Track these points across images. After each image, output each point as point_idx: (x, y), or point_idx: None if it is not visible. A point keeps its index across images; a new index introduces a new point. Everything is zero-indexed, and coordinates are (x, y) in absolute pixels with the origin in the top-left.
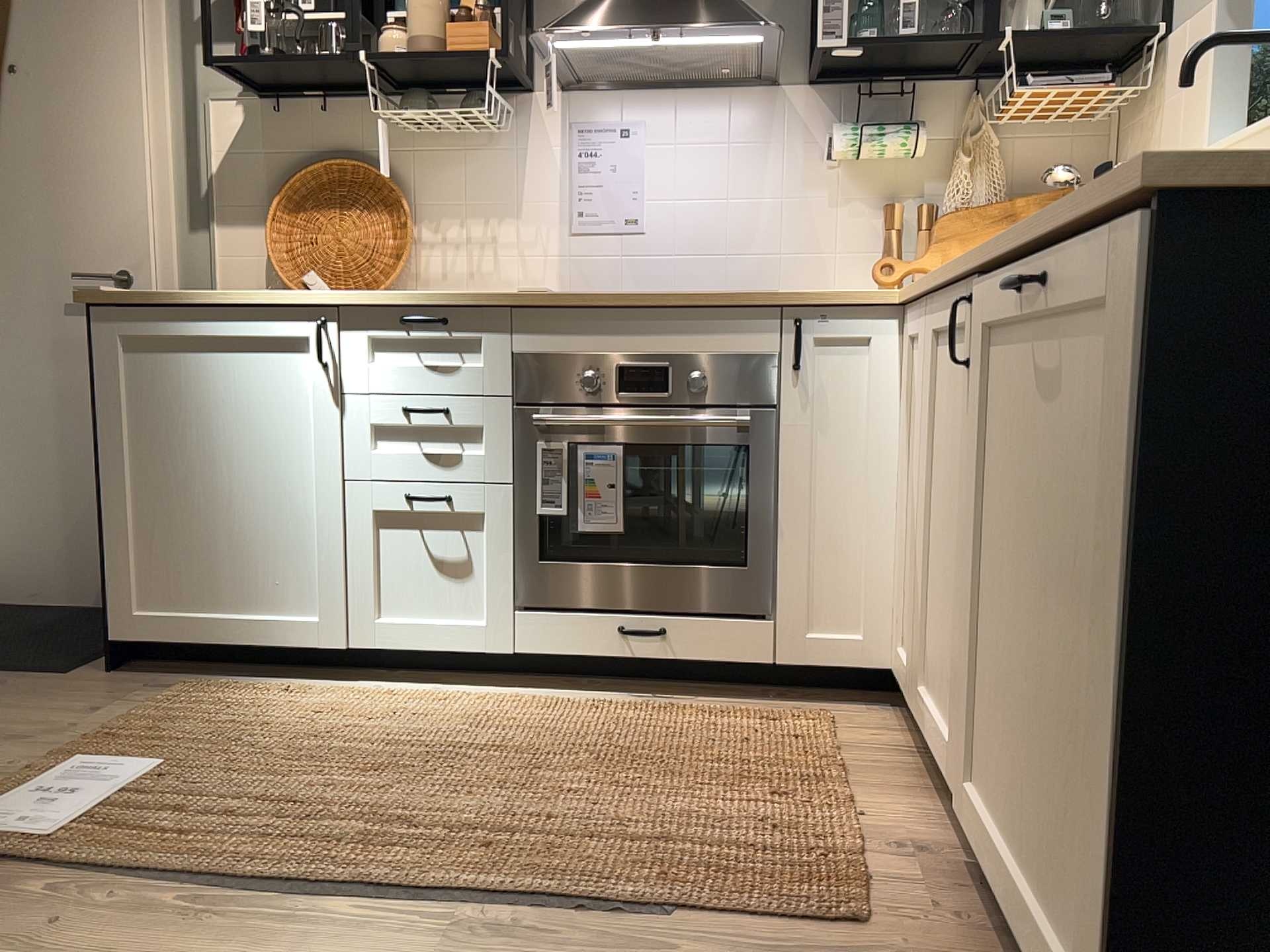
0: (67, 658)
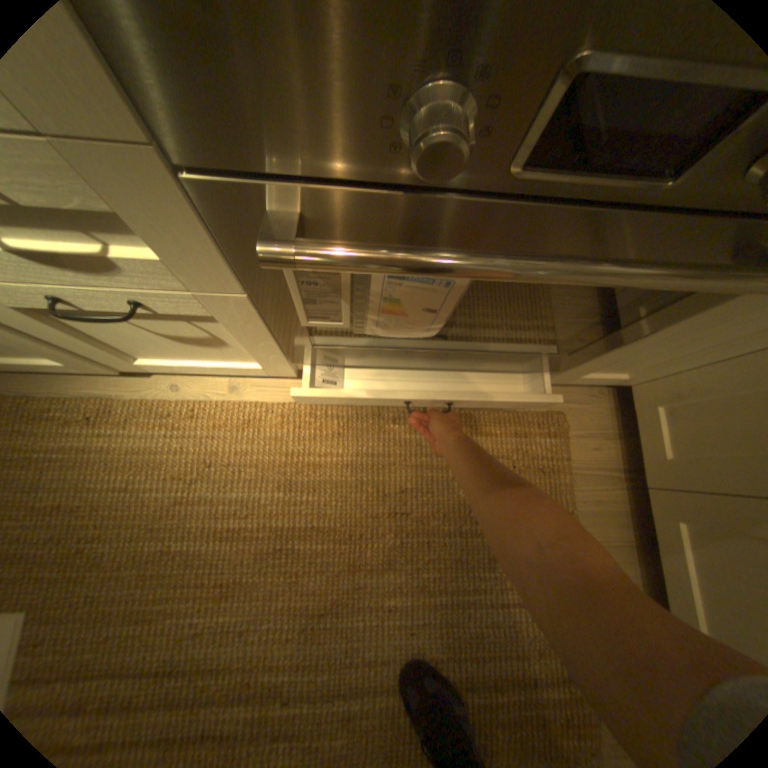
0: None
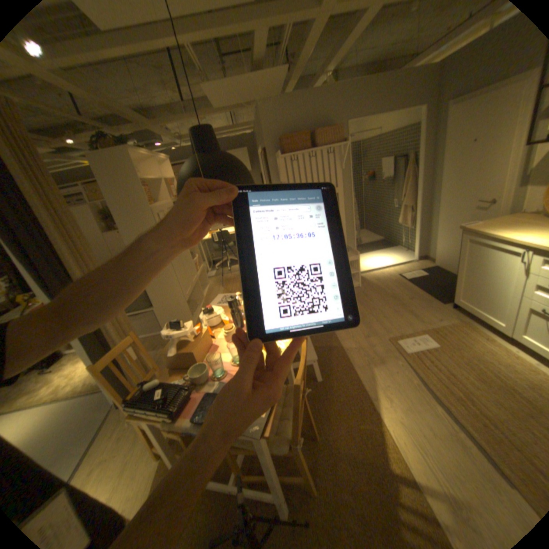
0: (449, 299)
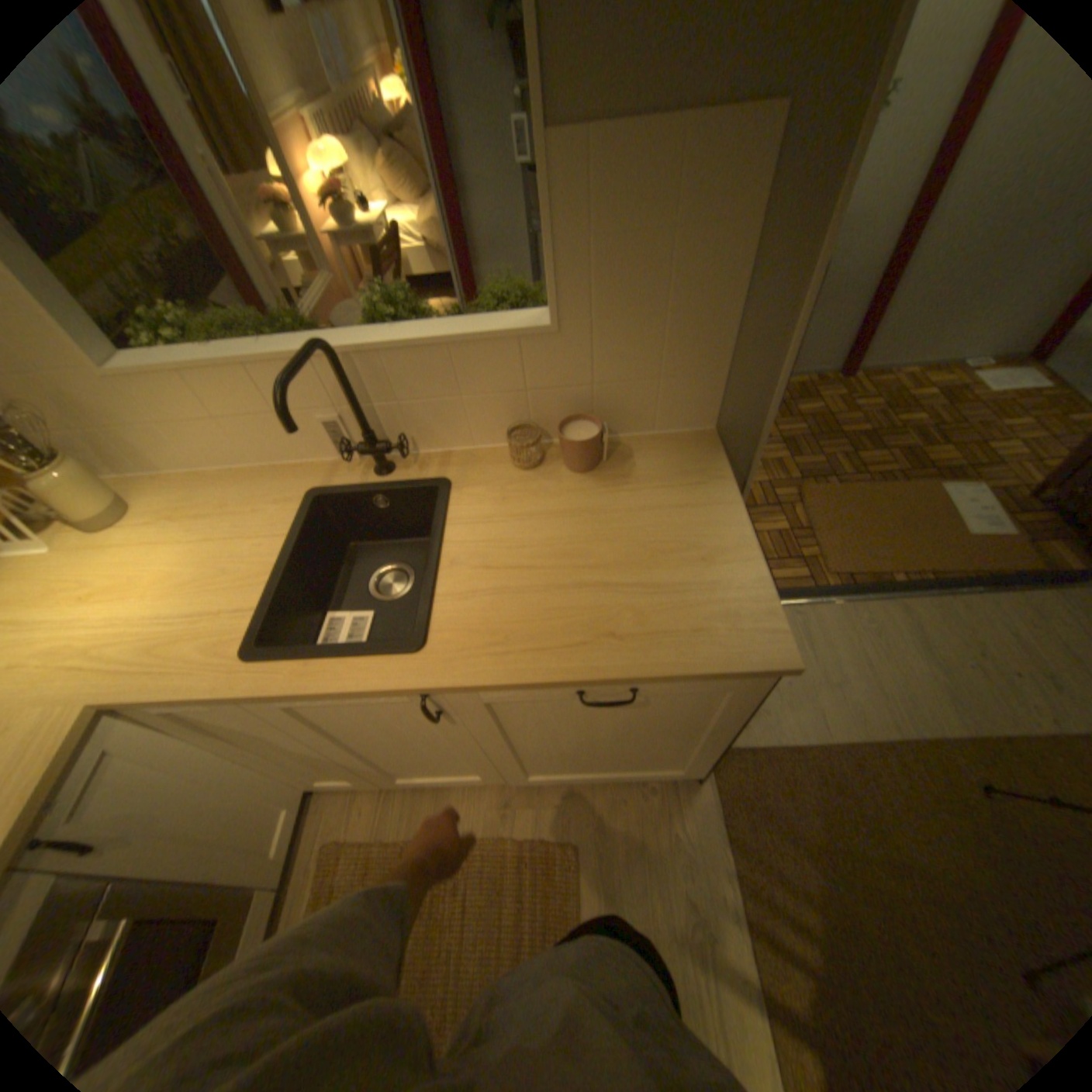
0: None
